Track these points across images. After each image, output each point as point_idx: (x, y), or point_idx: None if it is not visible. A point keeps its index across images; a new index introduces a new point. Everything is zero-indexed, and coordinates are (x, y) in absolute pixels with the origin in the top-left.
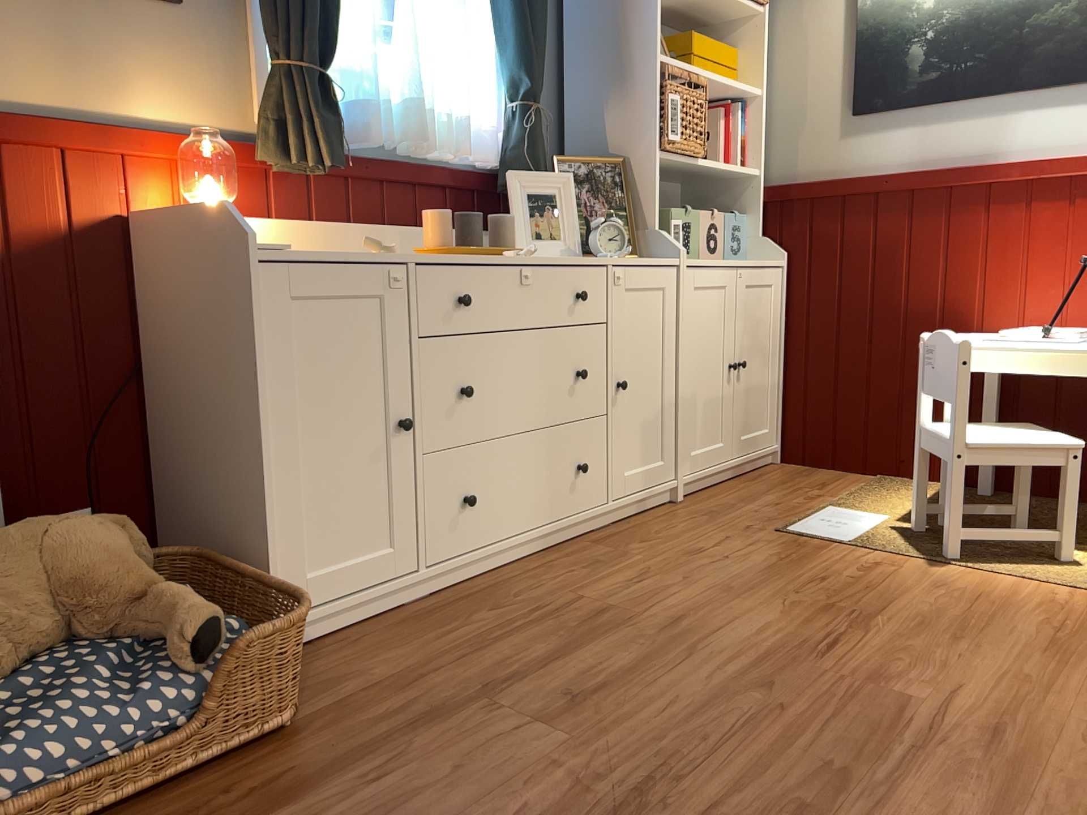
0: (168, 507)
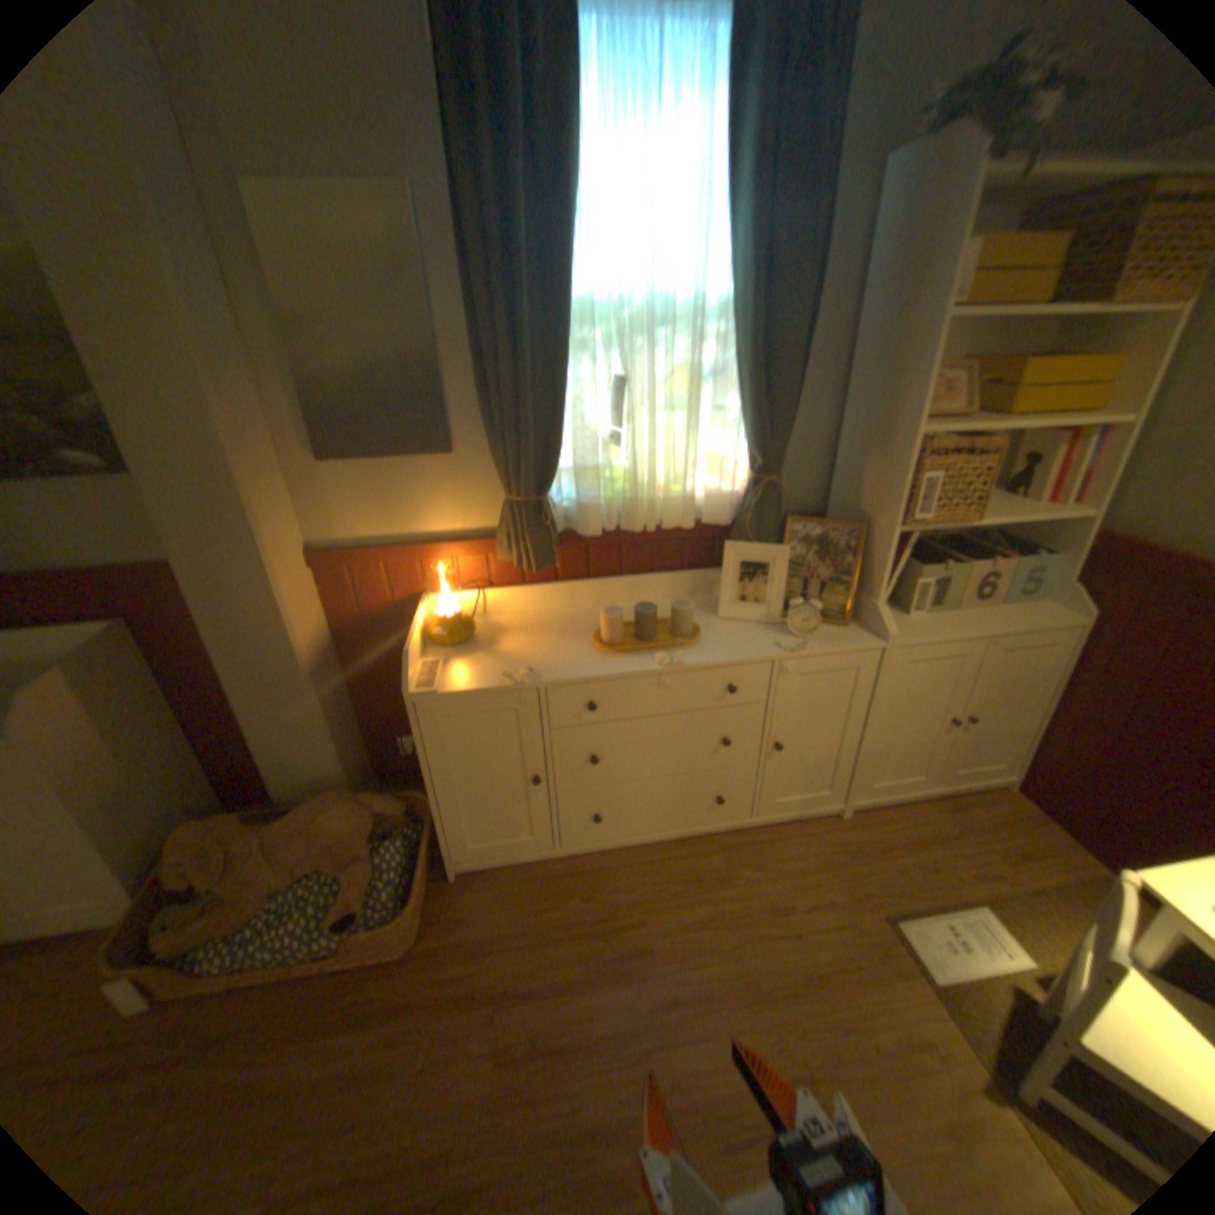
0: None
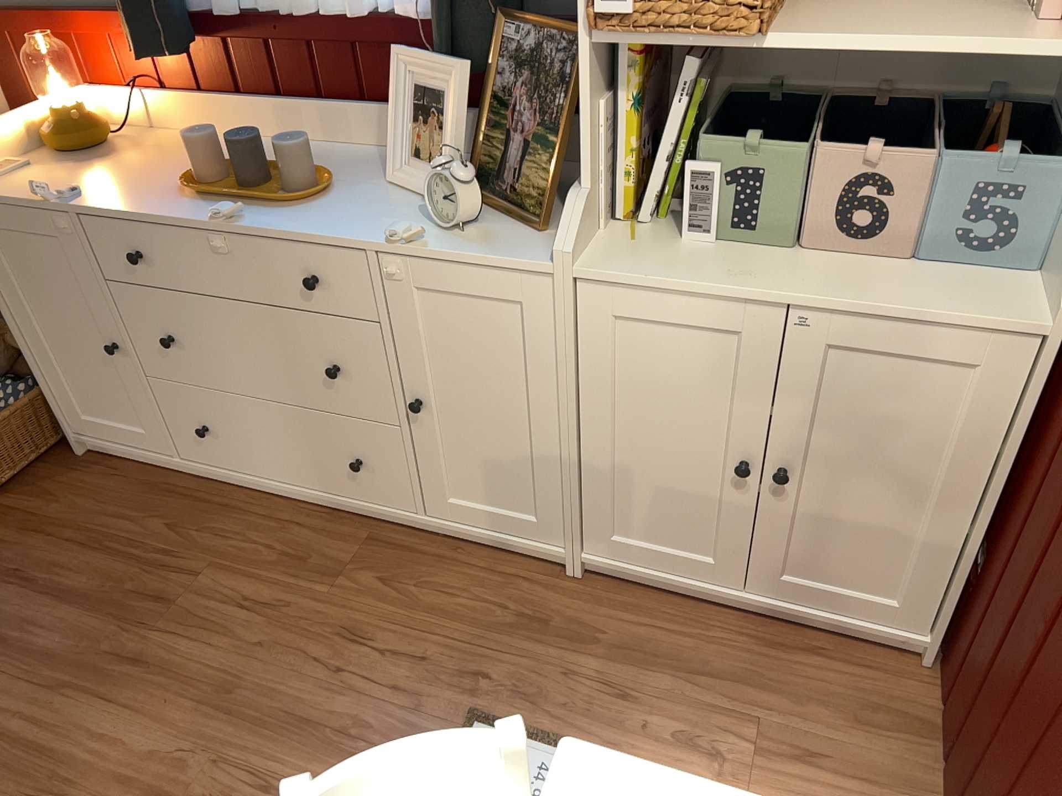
0: None
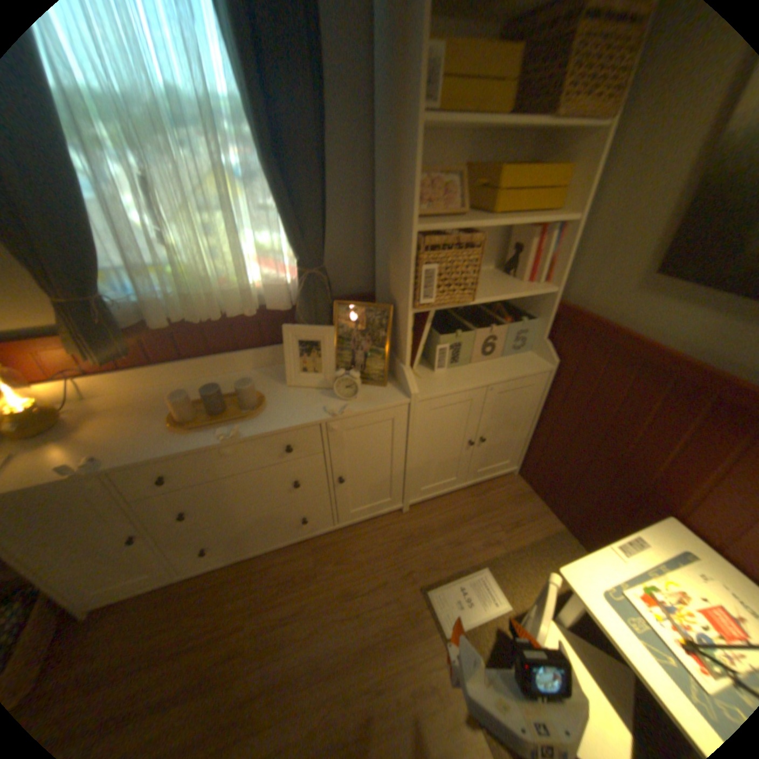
0: None
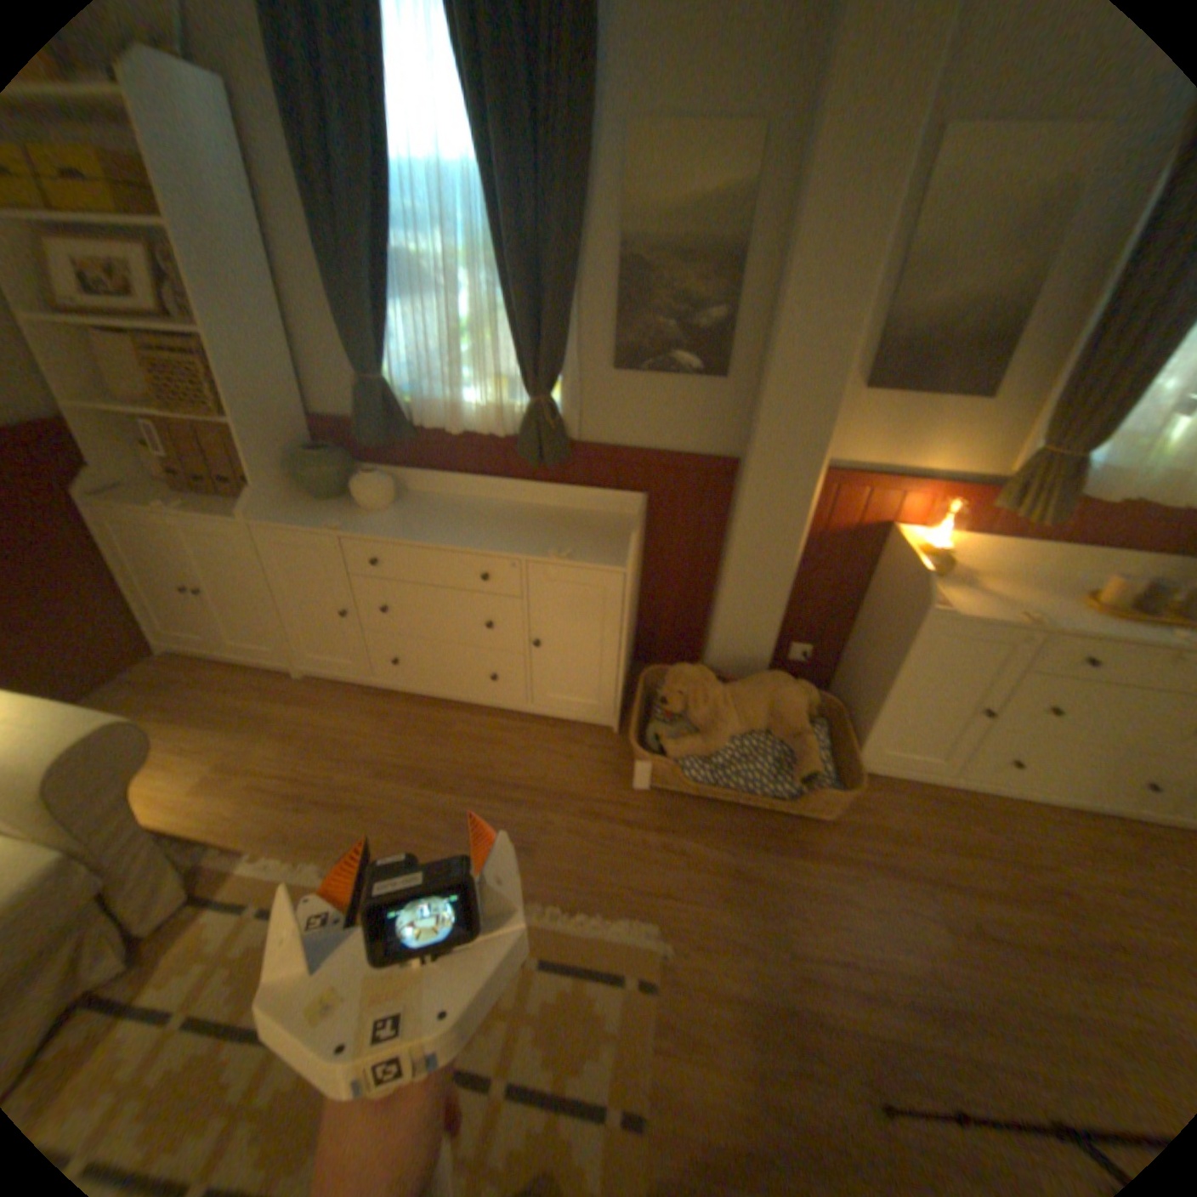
0: (847, 664)
